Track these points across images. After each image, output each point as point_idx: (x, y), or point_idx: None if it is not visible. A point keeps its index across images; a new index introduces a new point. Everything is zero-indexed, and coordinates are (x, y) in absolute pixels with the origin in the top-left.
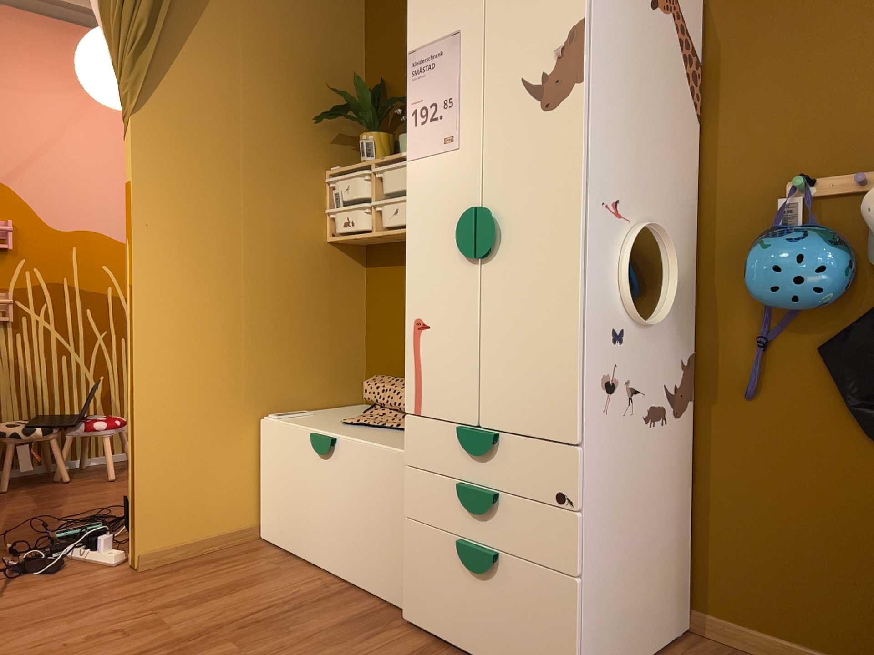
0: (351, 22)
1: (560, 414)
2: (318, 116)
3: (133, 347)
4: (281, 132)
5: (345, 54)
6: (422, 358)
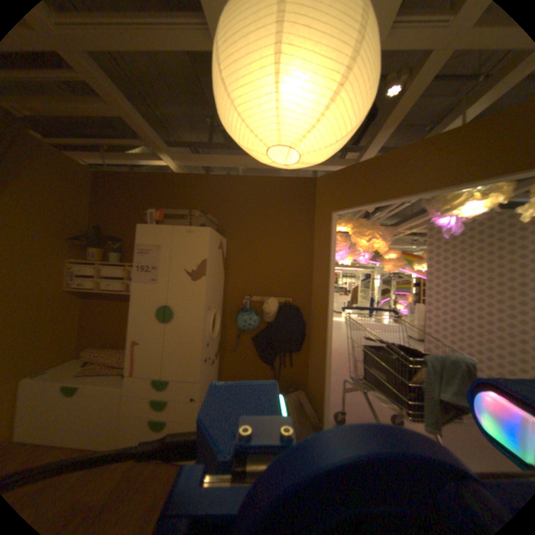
0: (81, 197)
1: (191, 374)
2: (62, 237)
3: None
4: (42, 244)
5: (77, 210)
6: (133, 356)
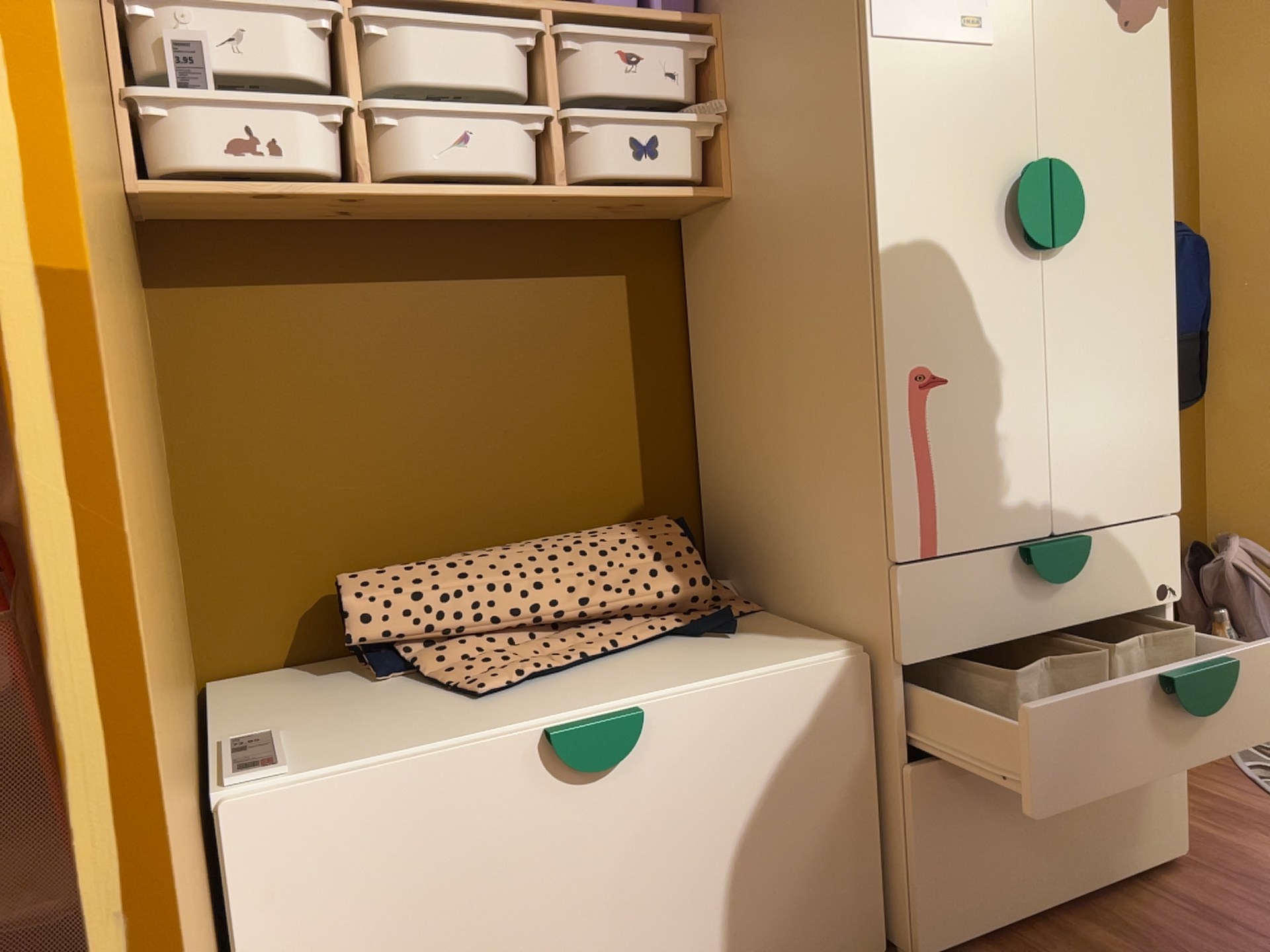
0: None
1: (1161, 475)
2: None
3: (115, 647)
4: None
5: None
6: (939, 445)
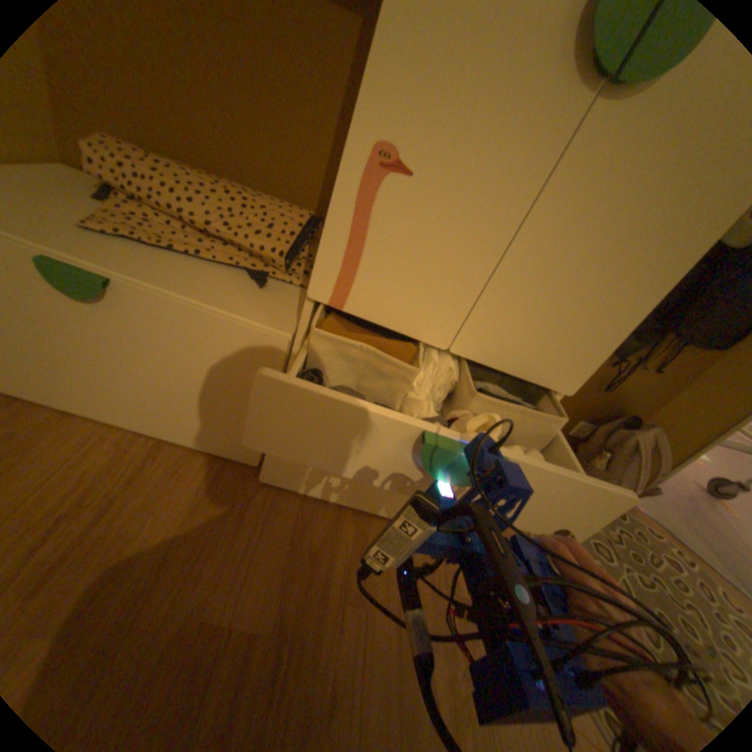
0: None
1: (571, 364)
2: None
3: None
4: None
5: None
6: (377, 226)
